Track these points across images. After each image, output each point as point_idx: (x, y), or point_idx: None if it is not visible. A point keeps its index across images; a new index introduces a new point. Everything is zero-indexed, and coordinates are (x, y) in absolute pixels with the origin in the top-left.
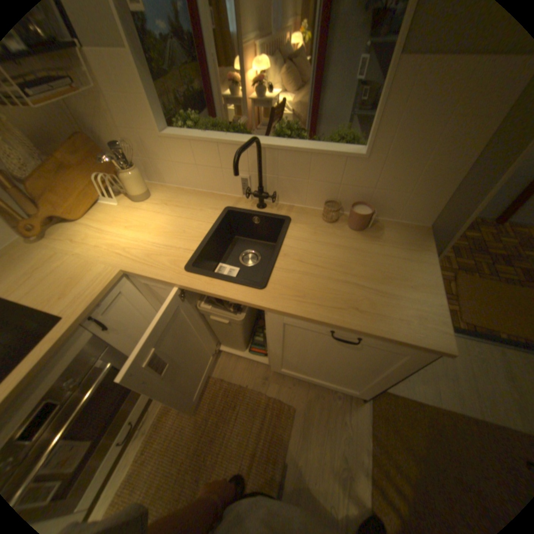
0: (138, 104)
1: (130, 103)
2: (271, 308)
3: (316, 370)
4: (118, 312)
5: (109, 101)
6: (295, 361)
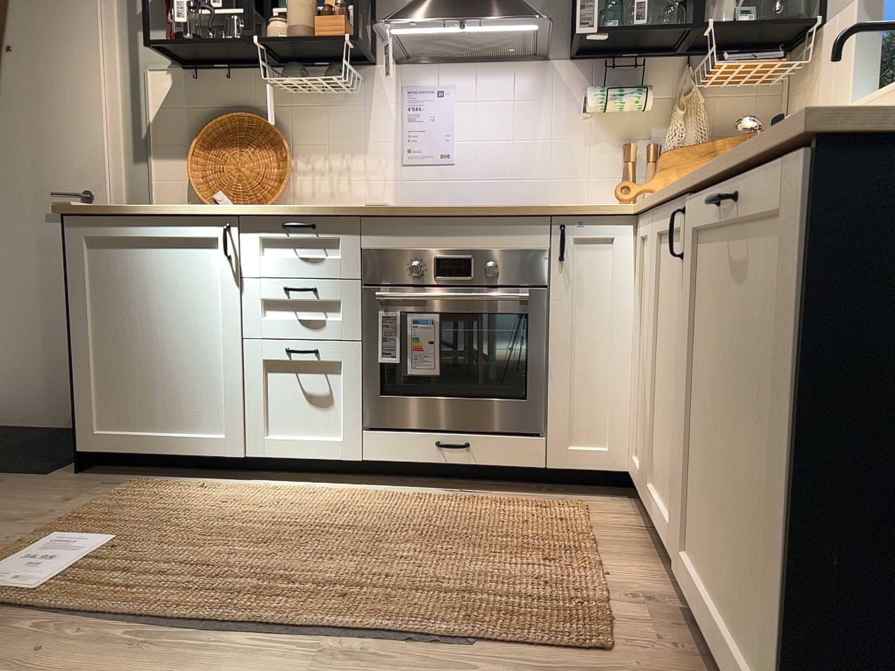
0: (842, 71)
1: (836, 75)
2: (694, 180)
3: (727, 506)
4: (593, 266)
5: (819, 85)
6: (708, 457)
